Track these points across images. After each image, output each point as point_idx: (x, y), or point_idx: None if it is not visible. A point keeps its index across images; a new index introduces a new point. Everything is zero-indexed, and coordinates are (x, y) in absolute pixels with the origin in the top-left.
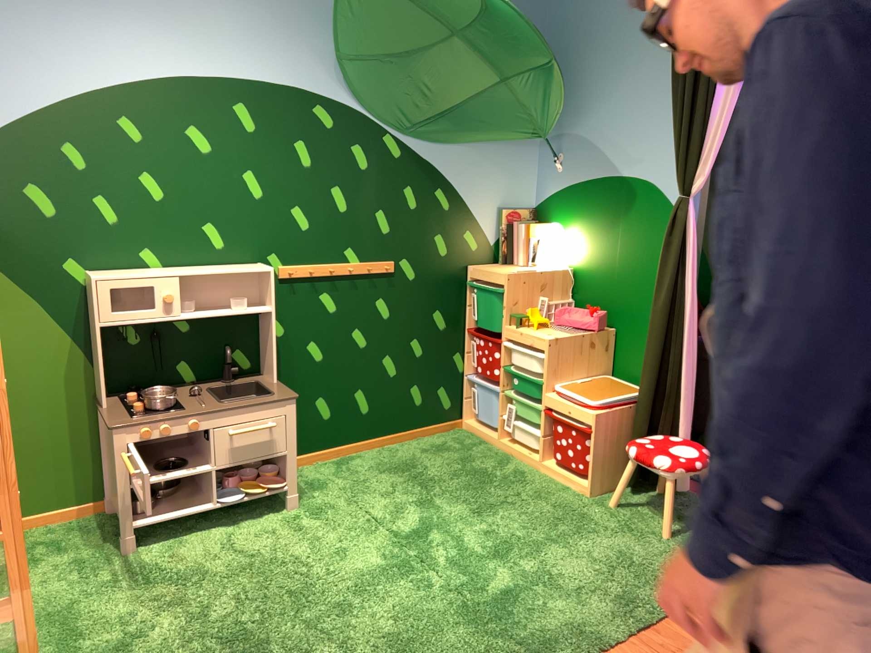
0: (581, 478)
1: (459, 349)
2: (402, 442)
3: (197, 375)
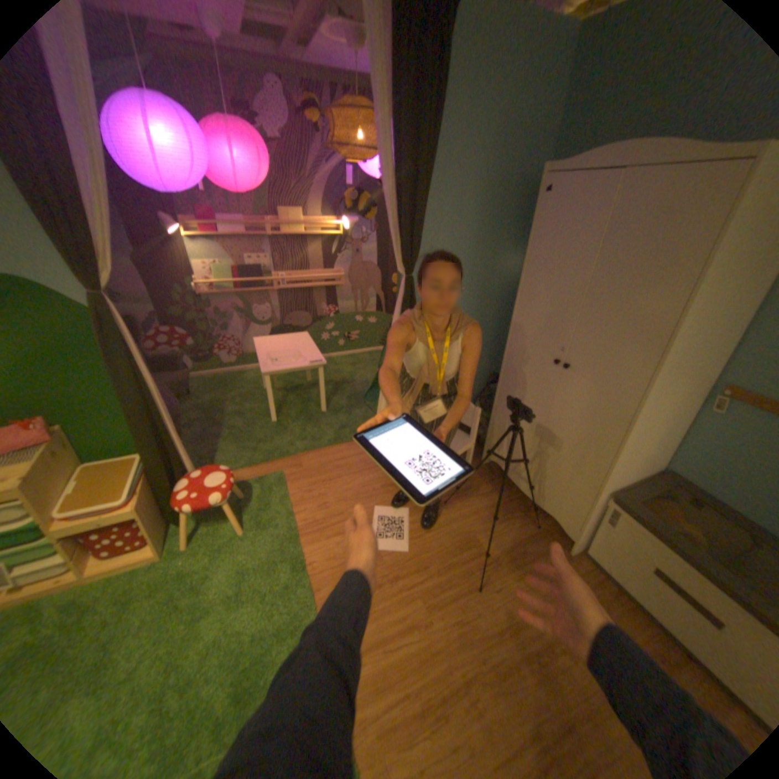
0: (137, 555)
1: None
2: None
3: None
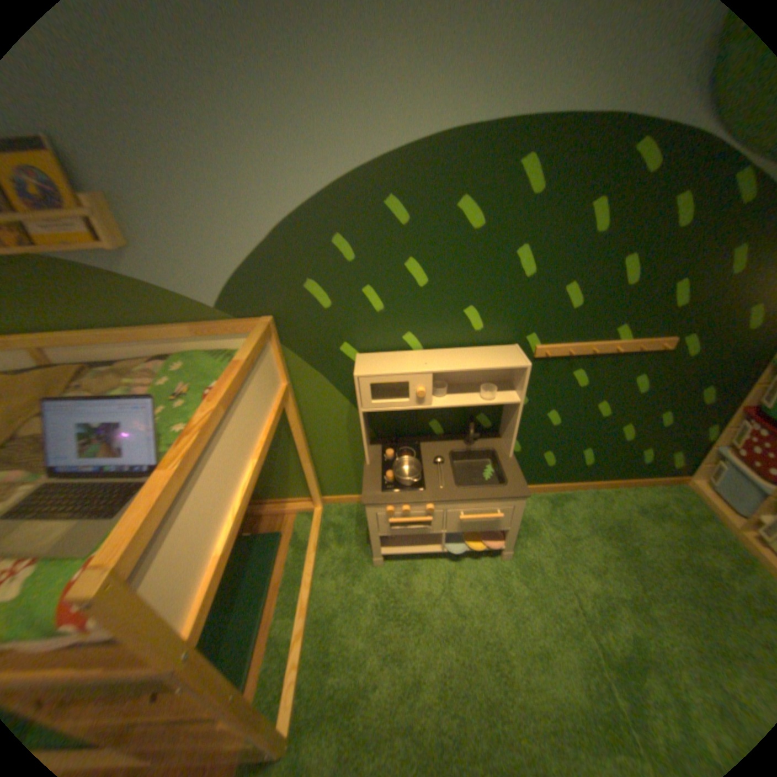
0: None
1: (720, 423)
2: (618, 489)
3: (445, 431)
